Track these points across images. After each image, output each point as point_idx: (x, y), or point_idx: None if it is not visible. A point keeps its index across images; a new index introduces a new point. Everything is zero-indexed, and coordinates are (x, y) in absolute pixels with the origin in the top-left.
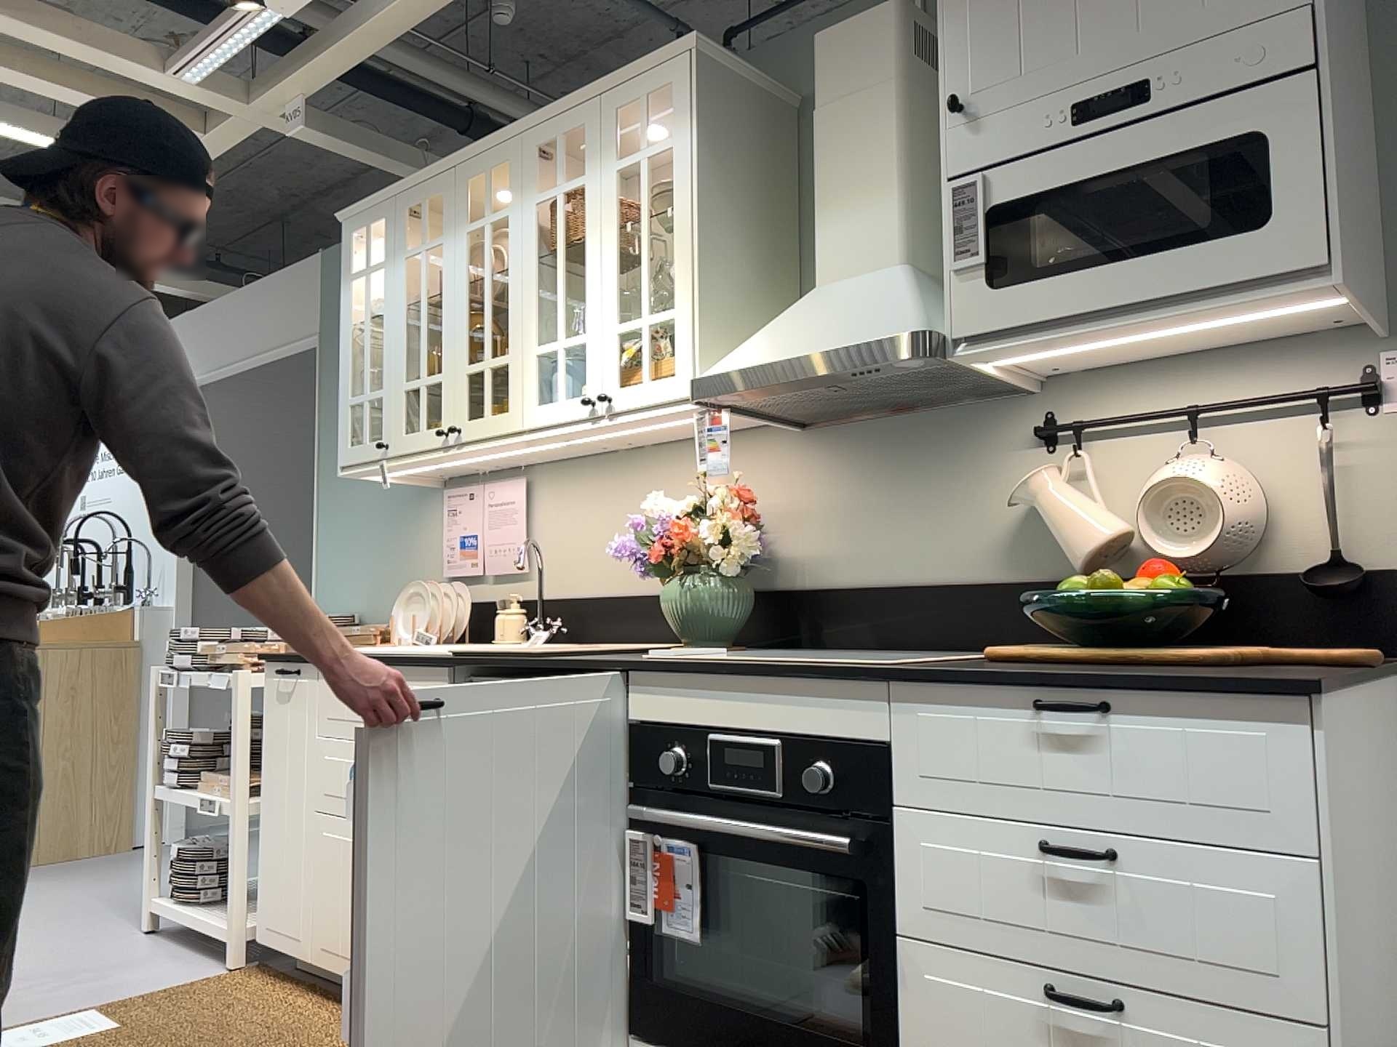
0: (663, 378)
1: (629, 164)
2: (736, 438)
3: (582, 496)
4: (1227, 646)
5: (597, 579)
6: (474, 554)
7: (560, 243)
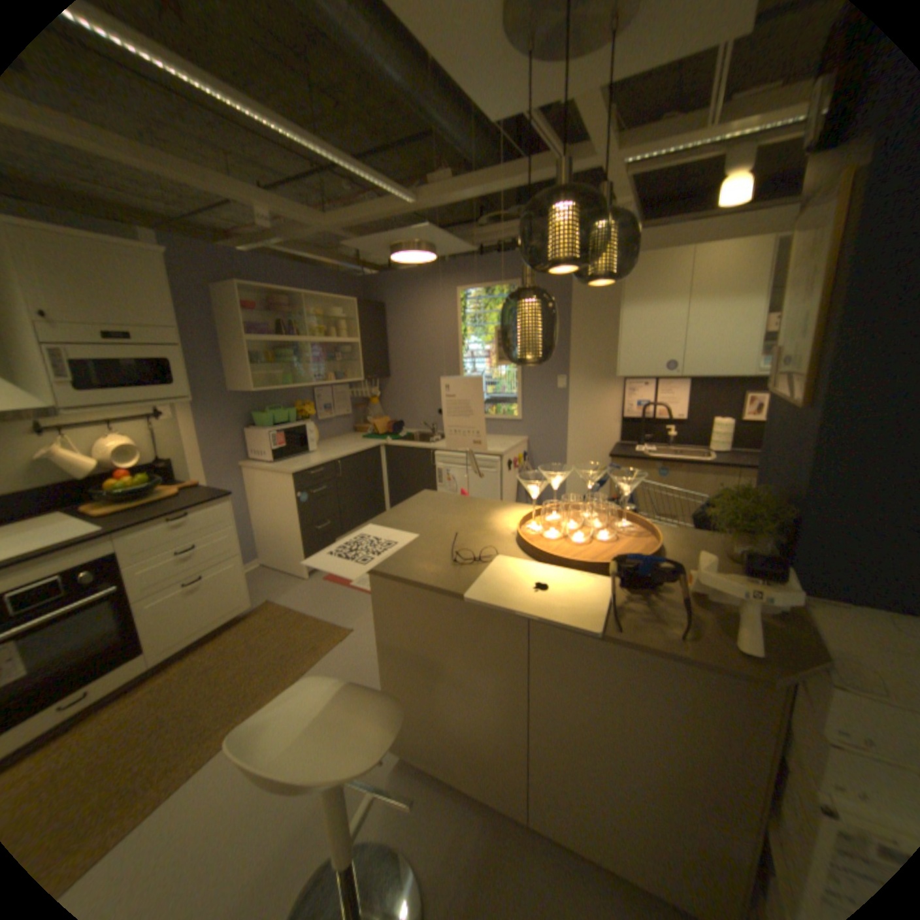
0: None
1: None
2: None
3: None
4: (152, 488)
5: None
6: None
7: None
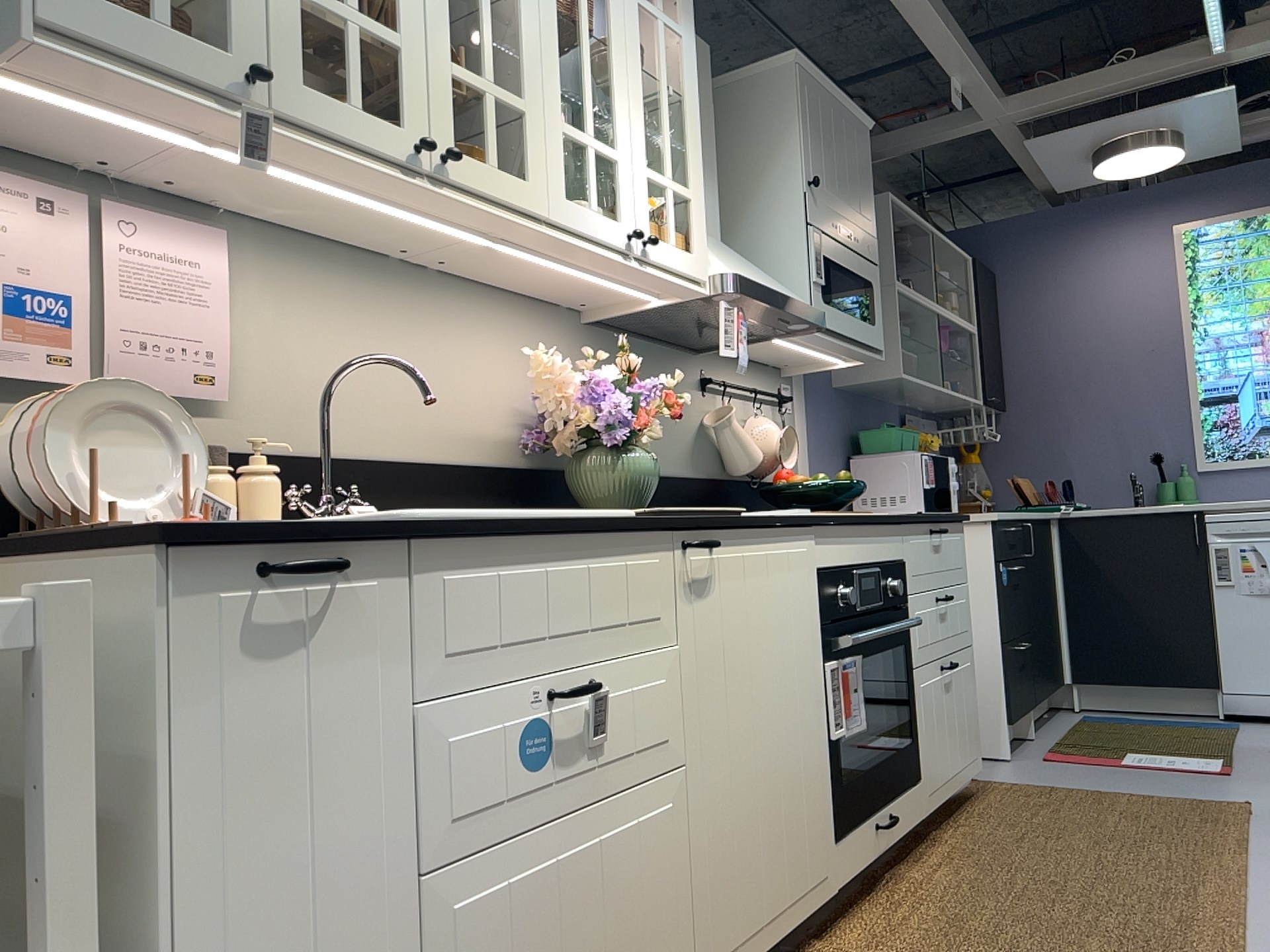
0: (687, 252)
1: (650, 11)
2: (533, 307)
3: (332, 303)
4: None
5: (365, 433)
6: (67, 340)
7: (564, 10)
